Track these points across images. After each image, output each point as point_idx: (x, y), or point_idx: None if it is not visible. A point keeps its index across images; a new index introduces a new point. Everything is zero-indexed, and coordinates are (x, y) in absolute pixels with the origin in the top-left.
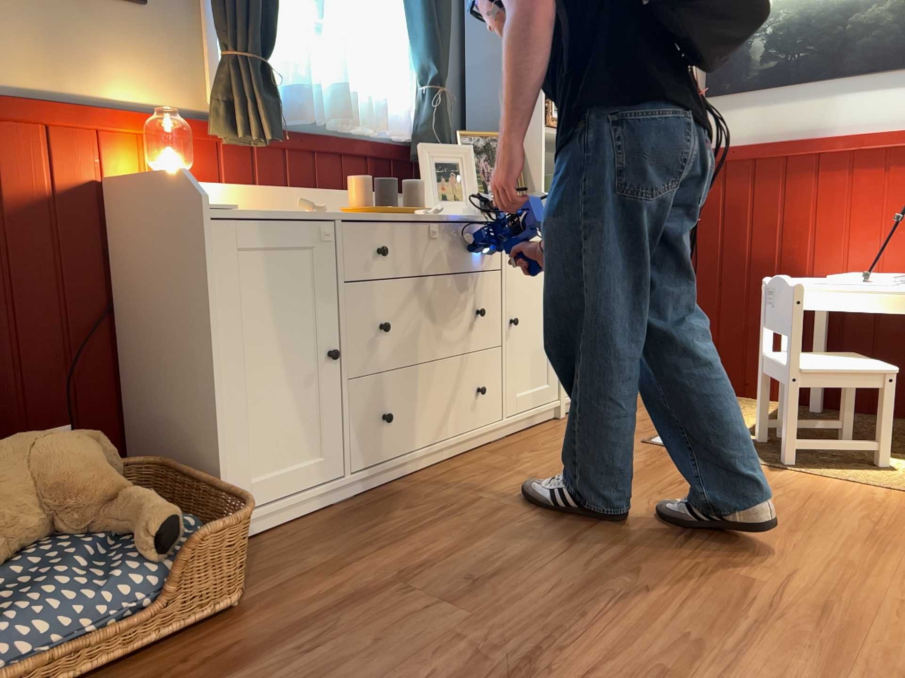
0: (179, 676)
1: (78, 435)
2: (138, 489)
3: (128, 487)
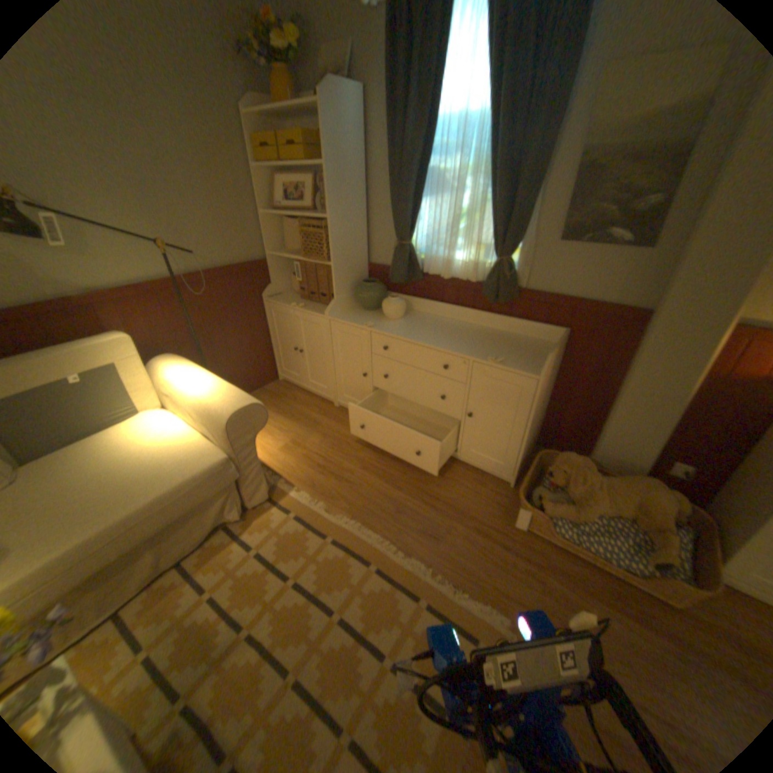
0: (629, 605)
1: (672, 497)
2: (674, 538)
3: (673, 532)
